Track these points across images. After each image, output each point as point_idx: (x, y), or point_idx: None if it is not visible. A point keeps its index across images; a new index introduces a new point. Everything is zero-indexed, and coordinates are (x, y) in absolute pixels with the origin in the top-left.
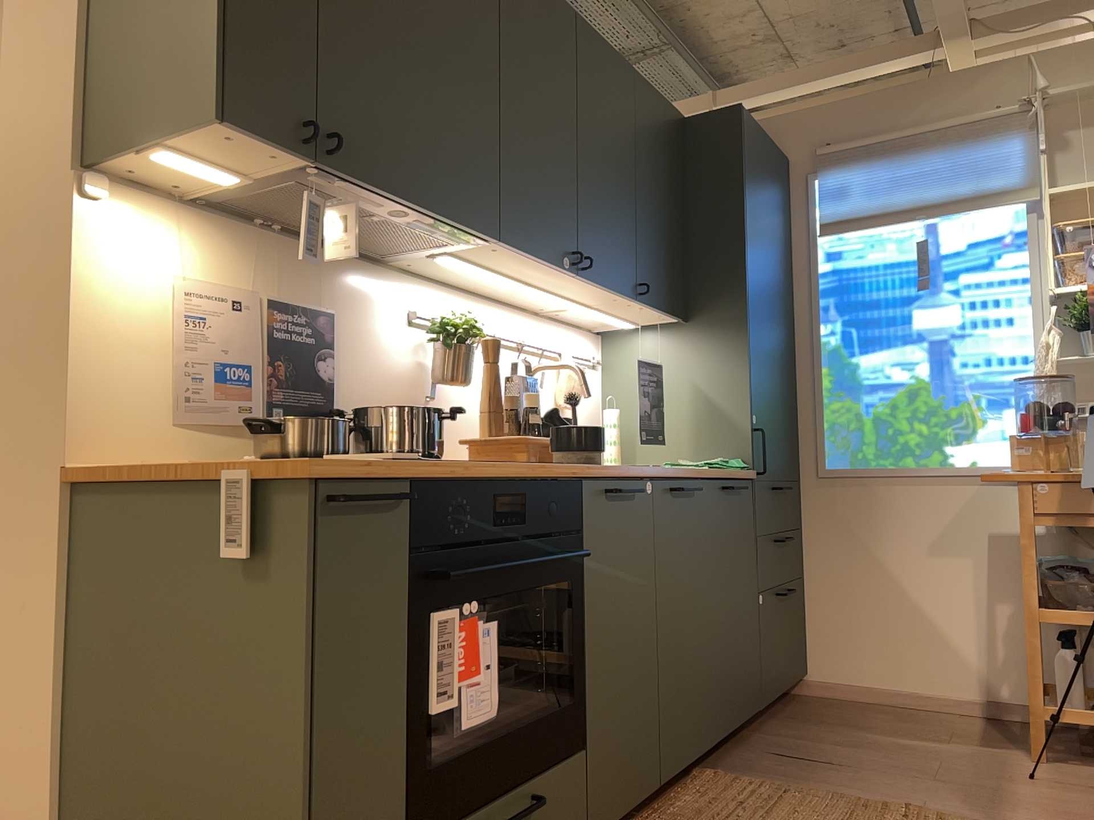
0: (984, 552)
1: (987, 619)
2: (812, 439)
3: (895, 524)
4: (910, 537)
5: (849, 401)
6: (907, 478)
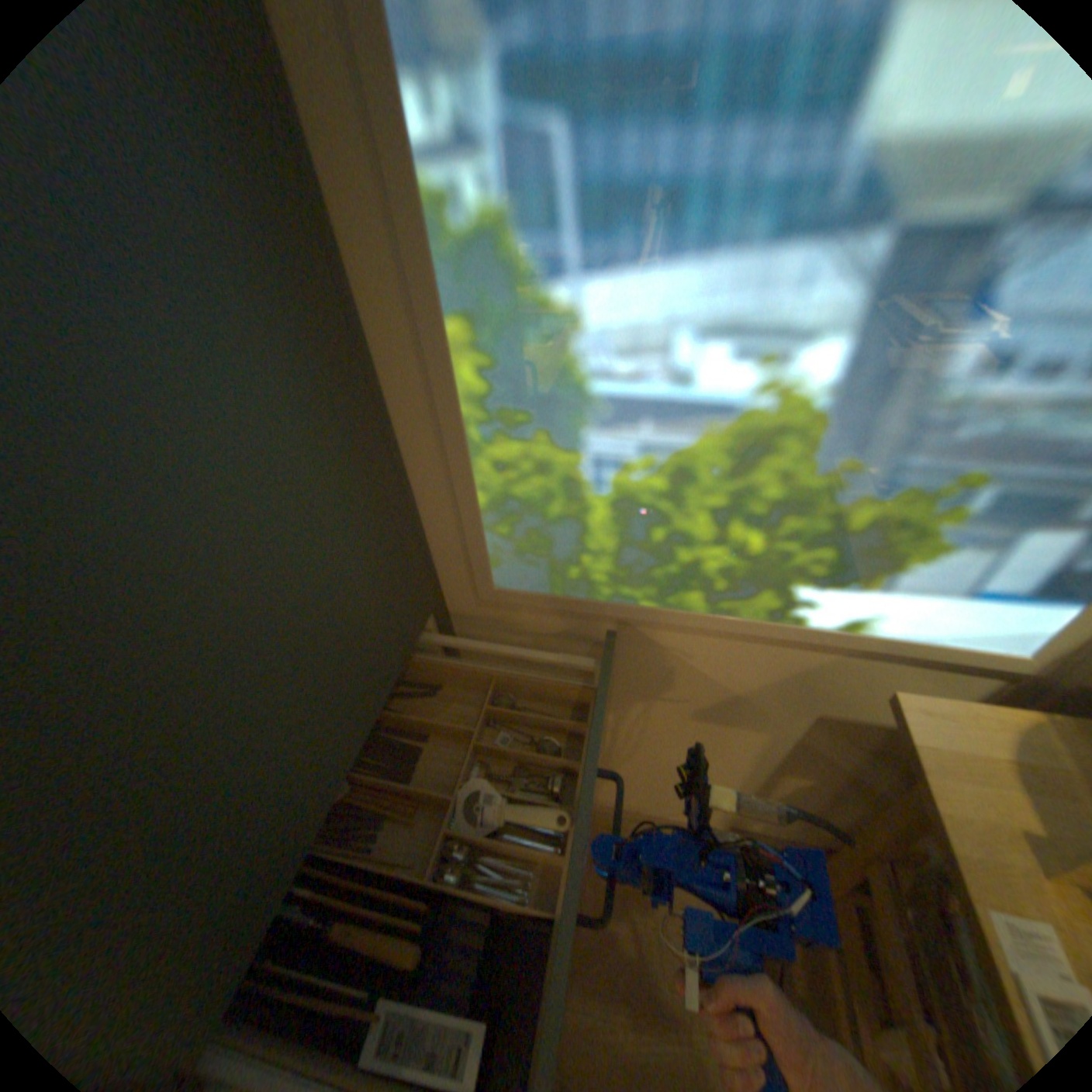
0: (798, 734)
1: (765, 786)
2: (455, 520)
3: (640, 679)
4: (665, 697)
5: (547, 444)
6: (681, 622)
